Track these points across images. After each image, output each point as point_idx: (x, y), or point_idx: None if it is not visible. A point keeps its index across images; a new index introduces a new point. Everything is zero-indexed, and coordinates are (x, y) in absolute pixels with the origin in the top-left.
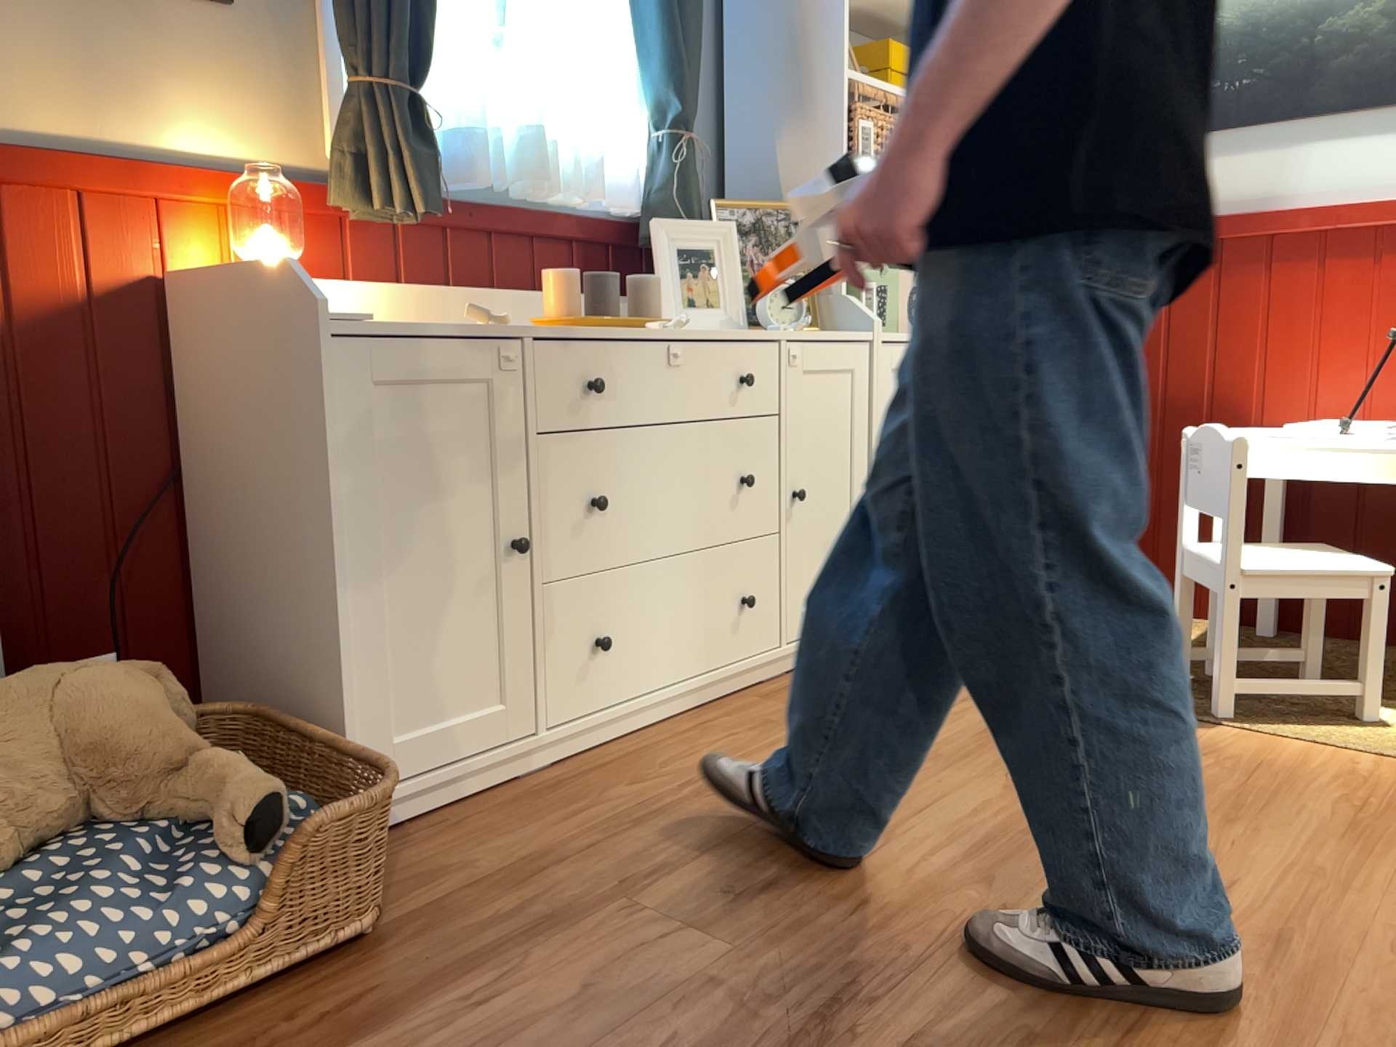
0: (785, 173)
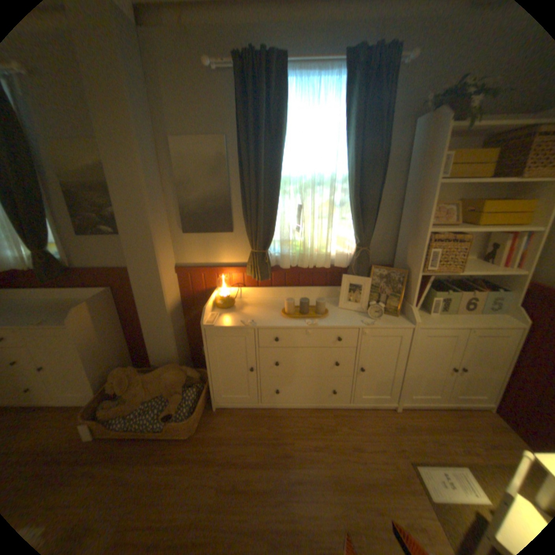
0: (408, 257)
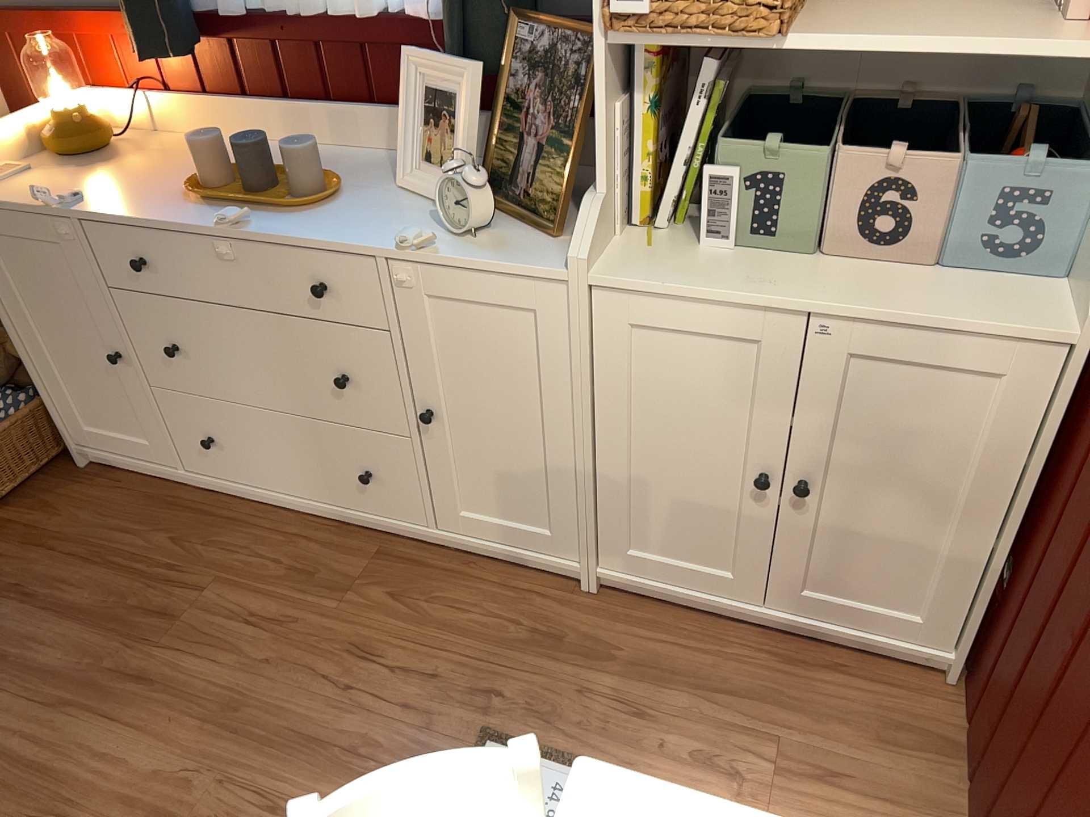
0: None
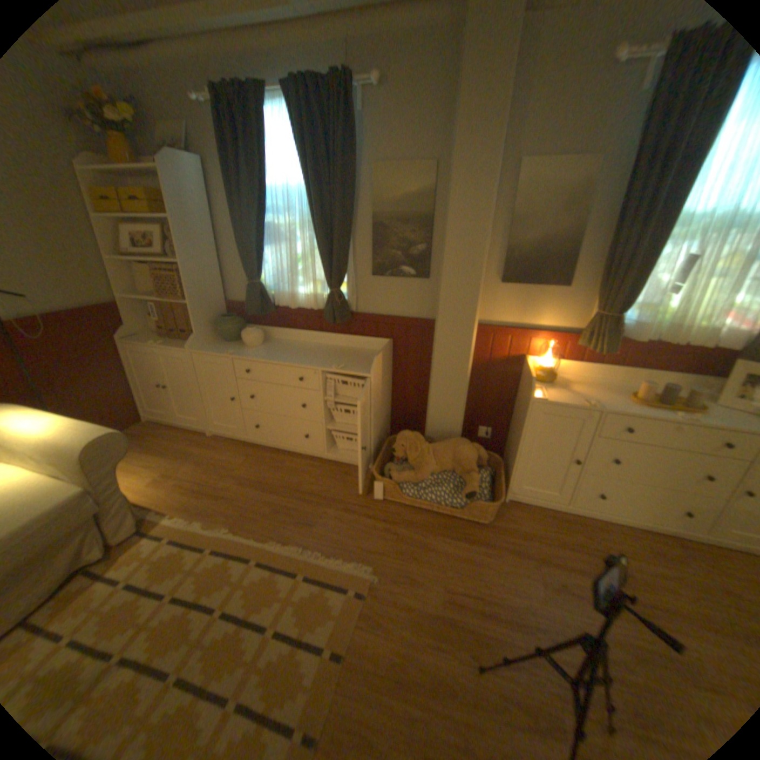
0: None
